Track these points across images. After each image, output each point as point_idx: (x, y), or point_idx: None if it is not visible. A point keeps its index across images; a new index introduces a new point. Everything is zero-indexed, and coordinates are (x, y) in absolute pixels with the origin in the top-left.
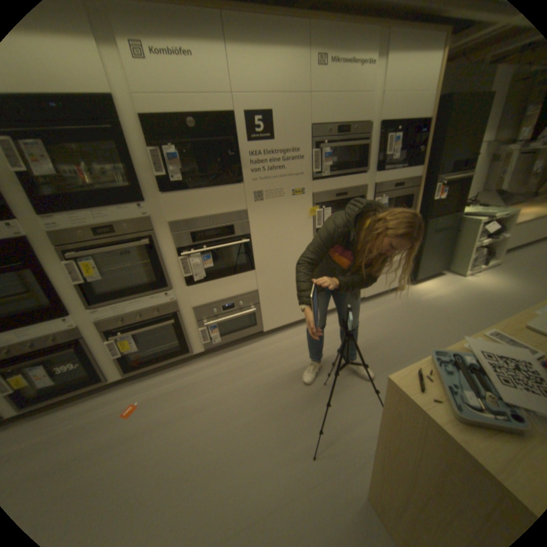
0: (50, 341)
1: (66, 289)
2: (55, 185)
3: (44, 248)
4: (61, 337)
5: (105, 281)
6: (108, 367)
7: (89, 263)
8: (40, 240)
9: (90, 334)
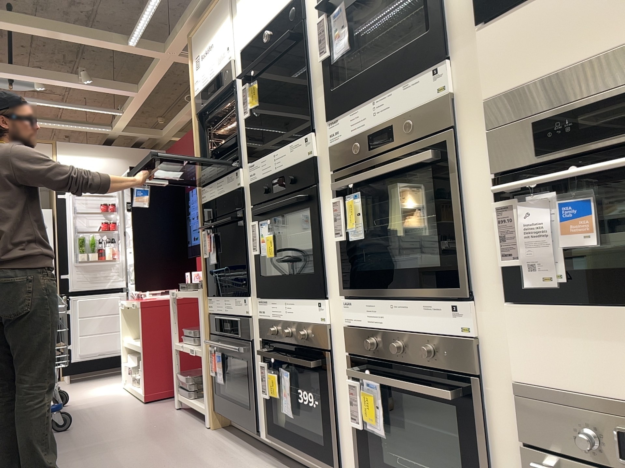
0: (303, 333)
1: (333, 247)
2: (359, 72)
3: (326, 173)
4: (313, 334)
5: (380, 249)
6: (350, 442)
7: (355, 198)
8: (325, 160)
9: (342, 349)
